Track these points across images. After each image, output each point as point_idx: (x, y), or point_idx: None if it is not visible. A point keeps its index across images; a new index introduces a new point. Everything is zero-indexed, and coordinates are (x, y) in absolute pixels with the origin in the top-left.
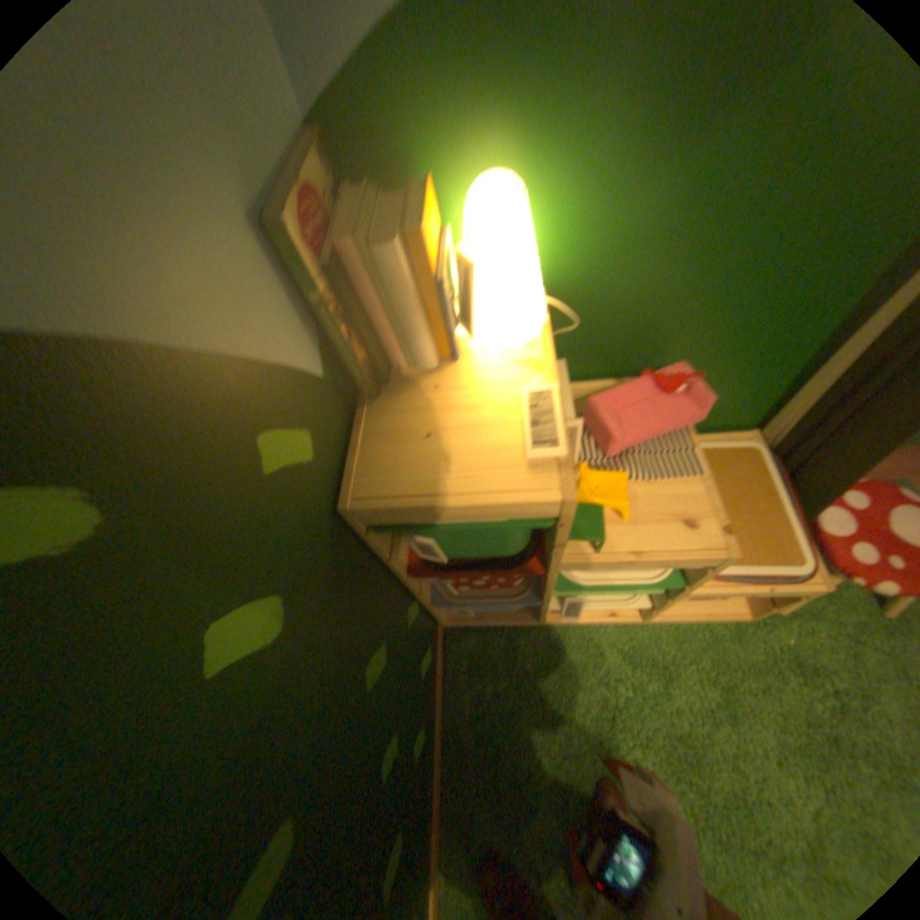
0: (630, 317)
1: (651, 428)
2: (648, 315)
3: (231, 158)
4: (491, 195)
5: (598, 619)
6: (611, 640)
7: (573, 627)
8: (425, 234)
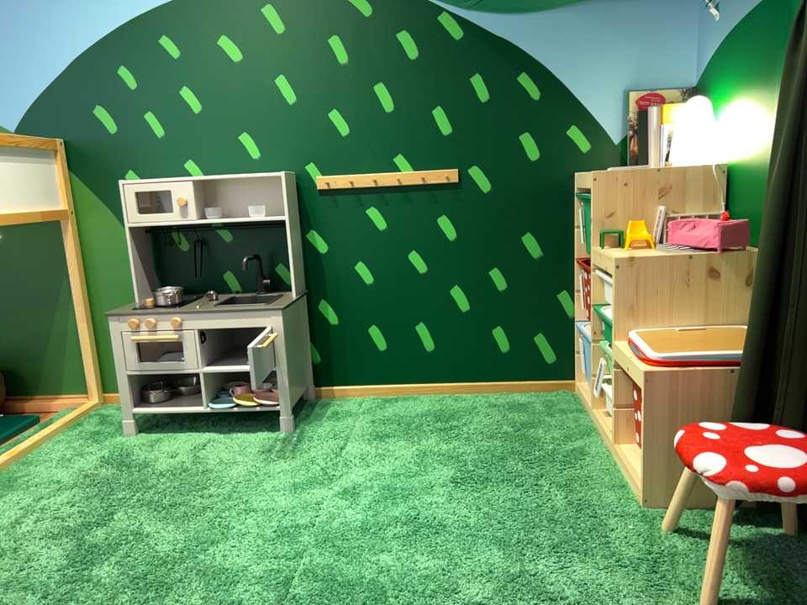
0: (755, 195)
1: (688, 236)
2: (761, 195)
3: (624, 79)
4: (689, 104)
5: (604, 429)
6: (590, 445)
7: (595, 430)
8: (663, 111)
